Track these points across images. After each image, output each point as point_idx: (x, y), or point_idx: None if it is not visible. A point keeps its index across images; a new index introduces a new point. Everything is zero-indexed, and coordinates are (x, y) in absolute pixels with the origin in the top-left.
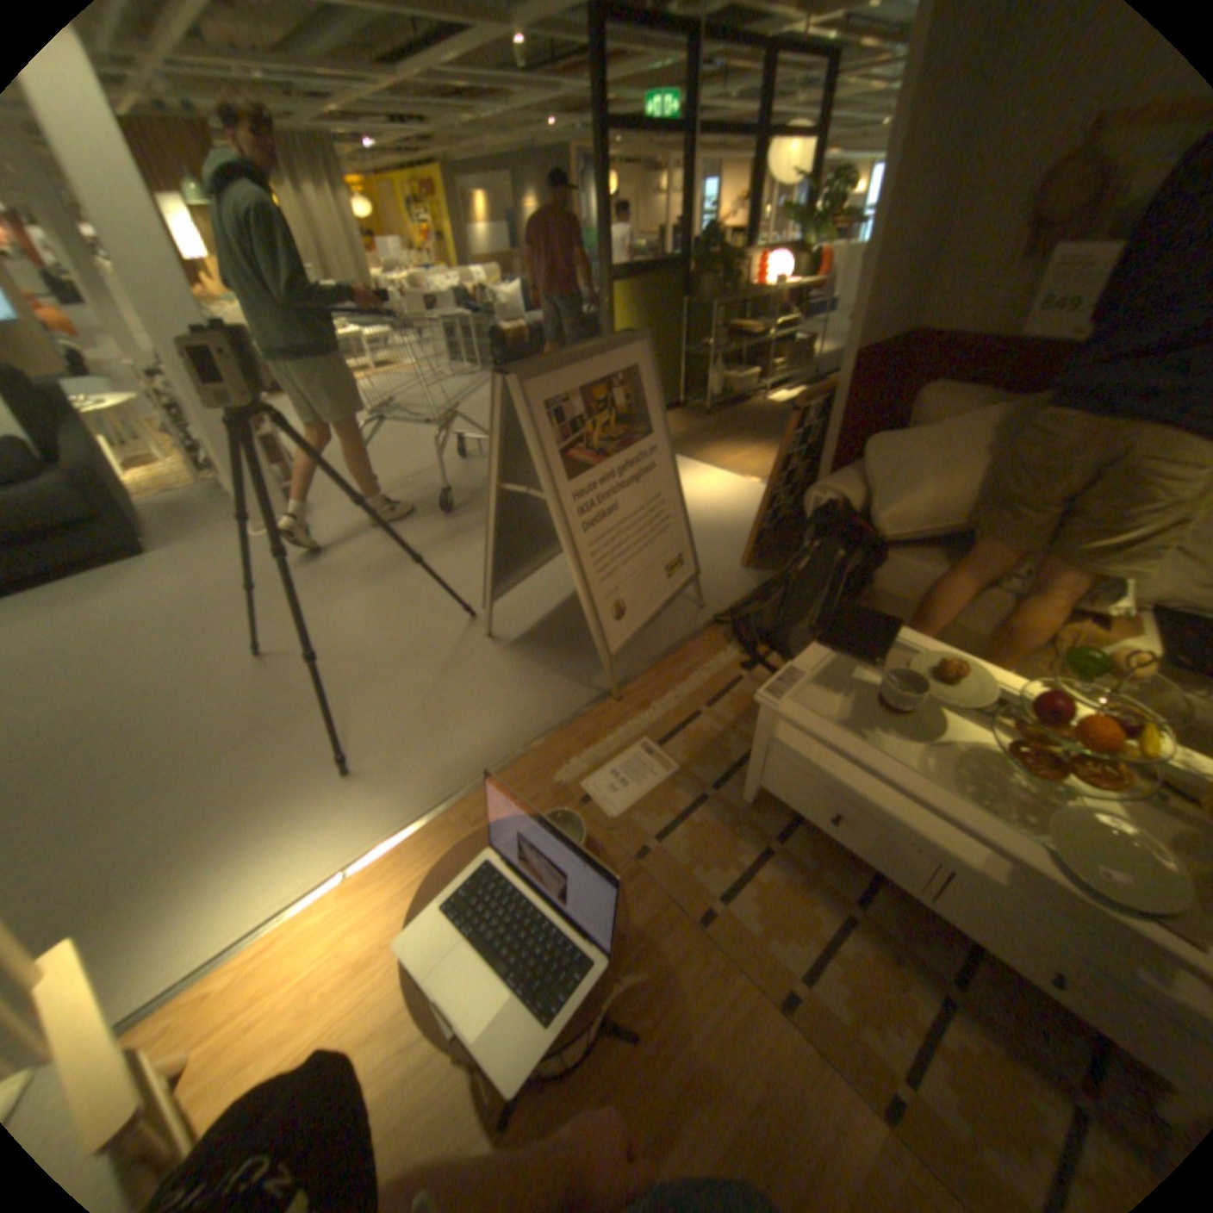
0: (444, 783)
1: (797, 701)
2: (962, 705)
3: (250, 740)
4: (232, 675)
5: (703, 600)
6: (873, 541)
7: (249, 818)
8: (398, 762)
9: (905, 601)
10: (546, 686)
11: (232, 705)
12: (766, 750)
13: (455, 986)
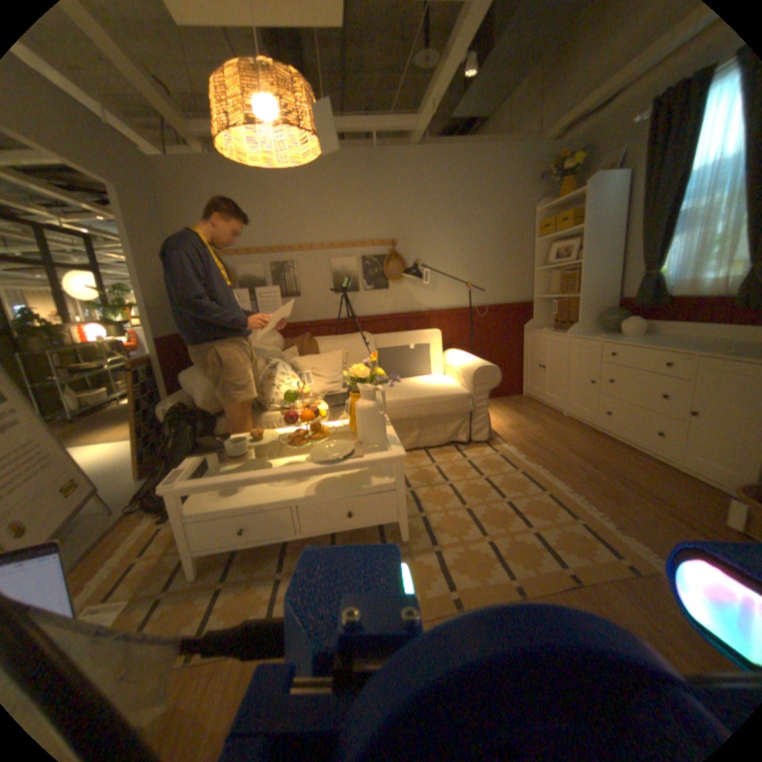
0: None
1: (183, 483)
2: (264, 443)
3: None
4: None
5: (108, 510)
6: (205, 419)
7: None
8: None
9: None
10: None
11: None
12: (180, 526)
13: None
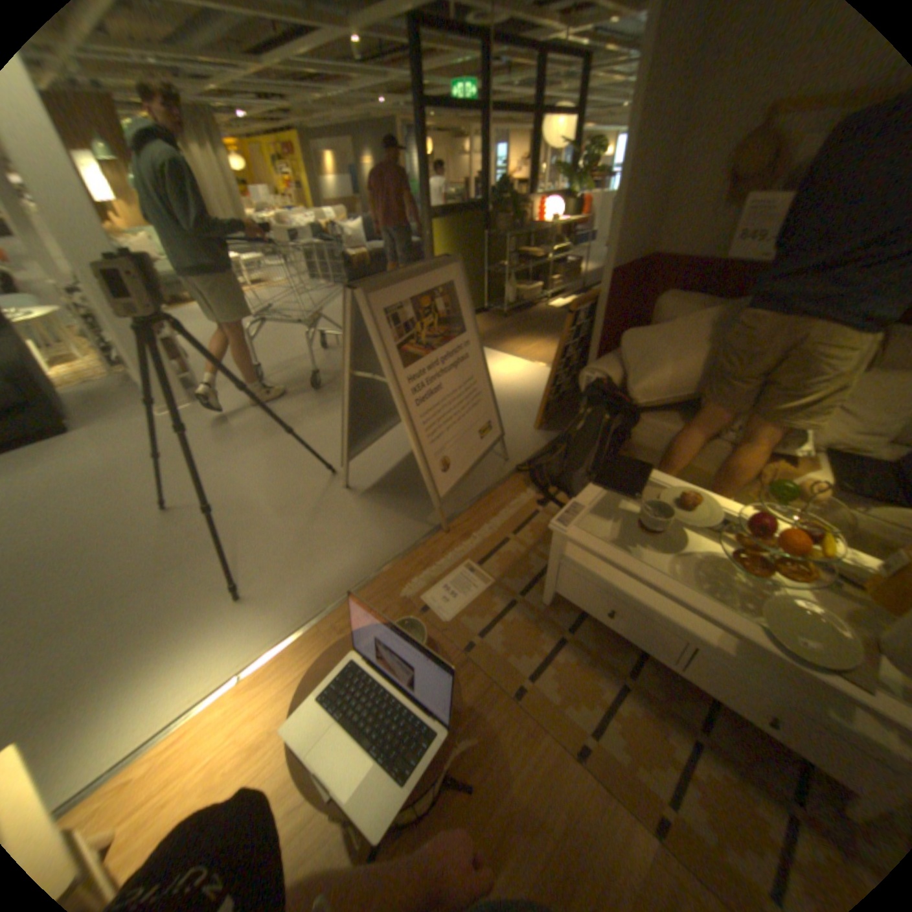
0: (315, 602)
1: (580, 528)
2: (698, 525)
3: (160, 576)
4: (143, 526)
5: (507, 455)
6: (629, 408)
7: (160, 638)
8: (278, 587)
9: (654, 451)
10: (392, 524)
11: (144, 549)
12: (559, 565)
13: (329, 760)
